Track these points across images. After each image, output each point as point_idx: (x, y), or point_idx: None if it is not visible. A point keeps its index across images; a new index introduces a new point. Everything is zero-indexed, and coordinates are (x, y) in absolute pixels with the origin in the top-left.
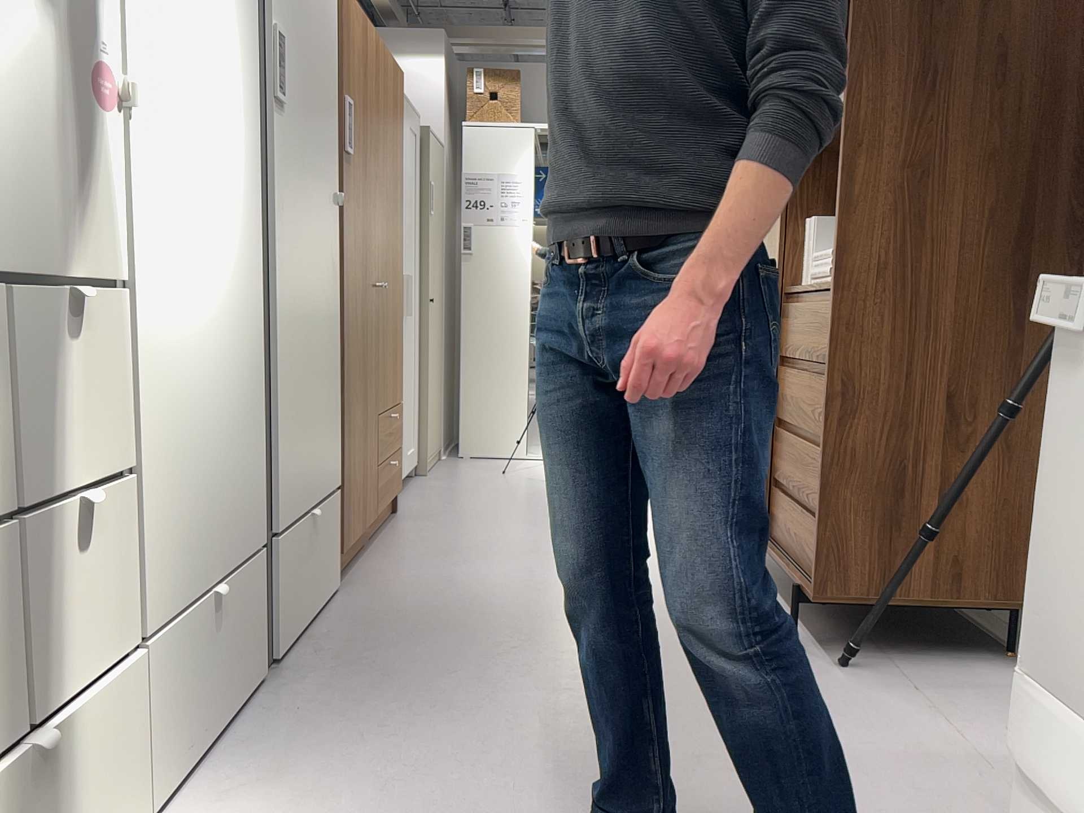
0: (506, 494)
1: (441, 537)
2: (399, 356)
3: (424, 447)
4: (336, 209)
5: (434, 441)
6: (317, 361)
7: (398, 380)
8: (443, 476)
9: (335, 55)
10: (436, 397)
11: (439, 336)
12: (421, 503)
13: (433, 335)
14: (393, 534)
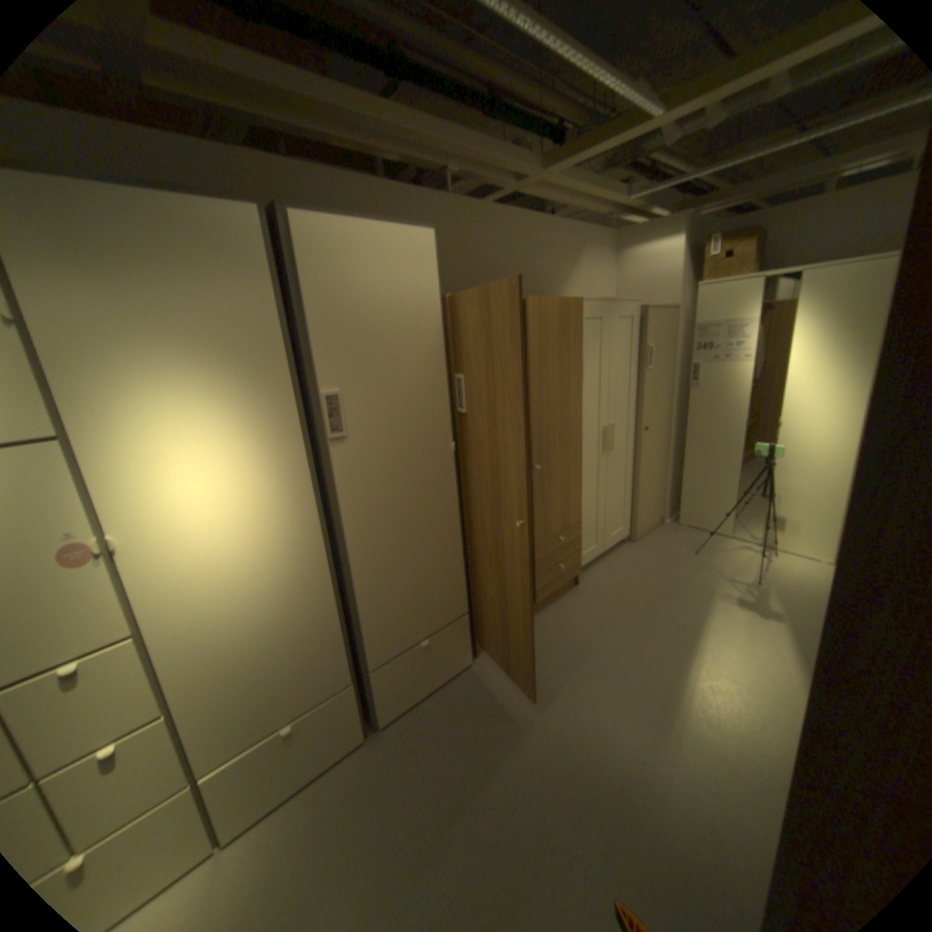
0: (675, 583)
1: (579, 627)
2: (574, 496)
3: (635, 526)
4: (453, 454)
5: (651, 517)
6: (426, 558)
7: (572, 512)
8: (648, 546)
9: (444, 354)
10: (655, 489)
11: (661, 447)
12: (603, 577)
13: (650, 451)
14: (555, 610)
